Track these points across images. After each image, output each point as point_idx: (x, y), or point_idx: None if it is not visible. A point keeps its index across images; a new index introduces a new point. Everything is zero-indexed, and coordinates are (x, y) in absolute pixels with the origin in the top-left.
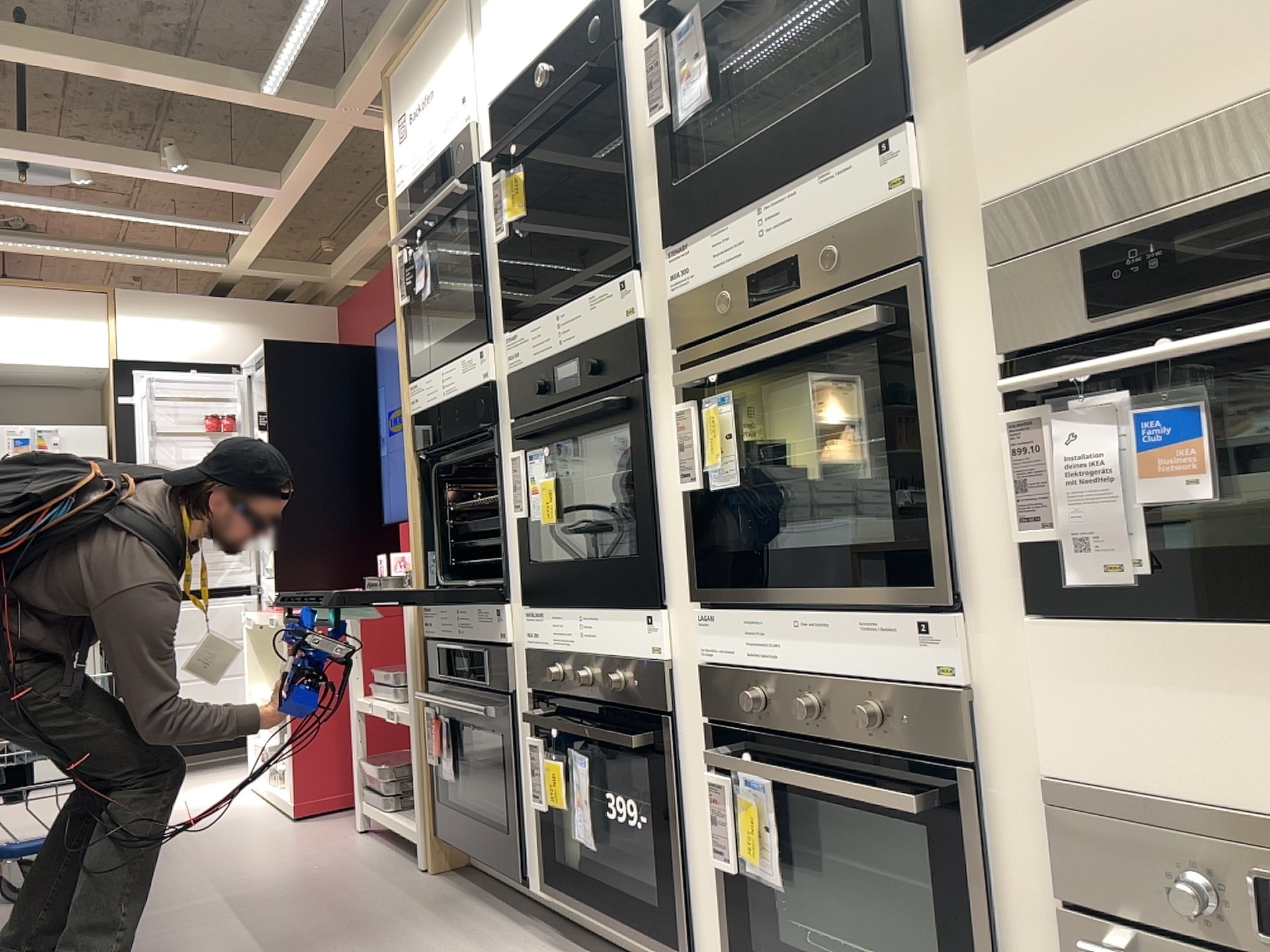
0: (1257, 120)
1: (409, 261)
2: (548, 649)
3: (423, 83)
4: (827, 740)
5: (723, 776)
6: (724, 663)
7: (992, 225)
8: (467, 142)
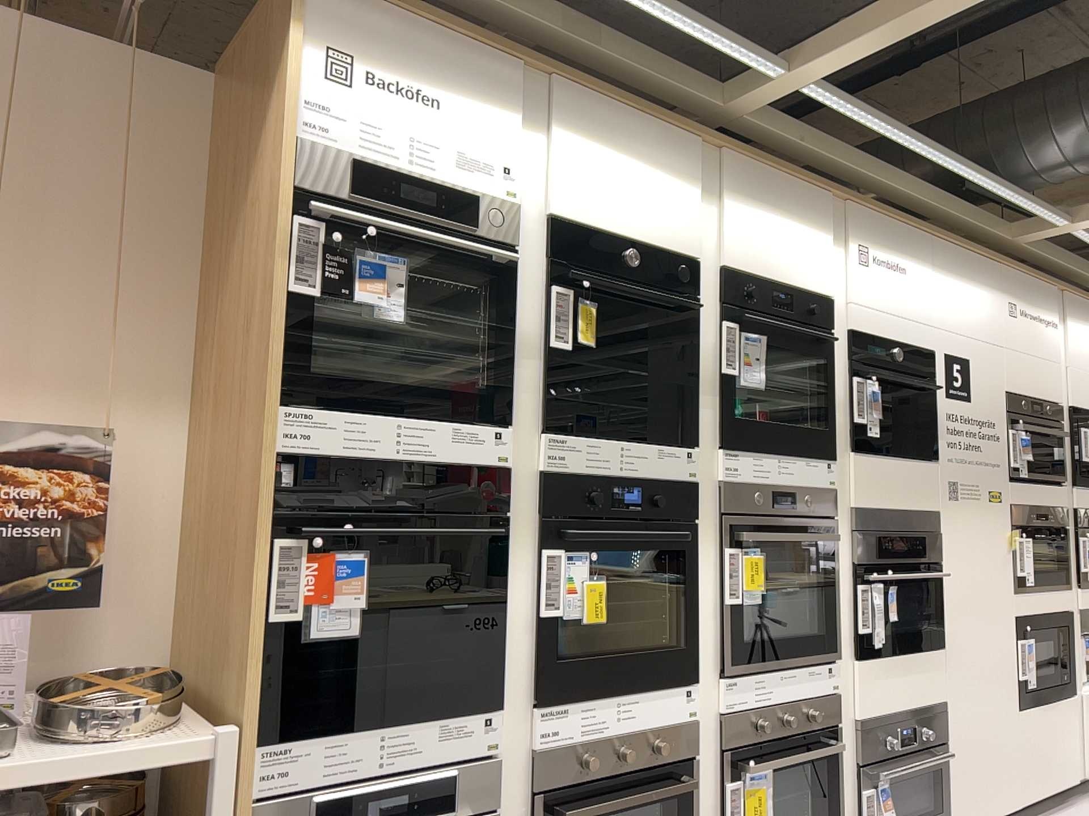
0: (903, 515)
1: (327, 244)
2: (573, 740)
3: (420, 72)
4: (789, 733)
5: (734, 780)
6: (737, 708)
7: (856, 515)
8: (513, 217)
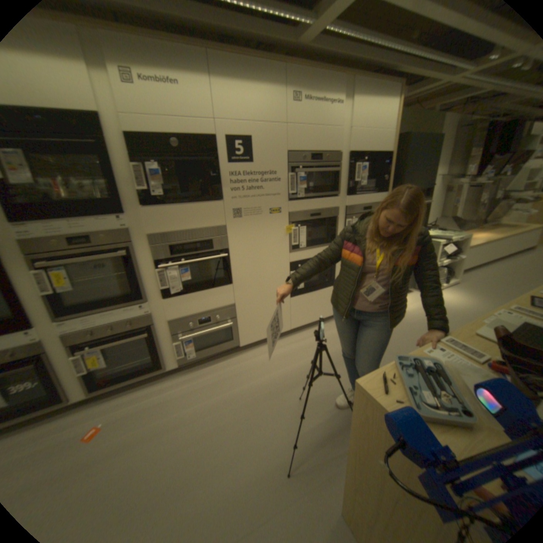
0: (192, 233)
1: None
2: None
3: None
4: (113, 335)
5: (74, 357)
6: (69, 333)
7: (148, 239)
8: None
